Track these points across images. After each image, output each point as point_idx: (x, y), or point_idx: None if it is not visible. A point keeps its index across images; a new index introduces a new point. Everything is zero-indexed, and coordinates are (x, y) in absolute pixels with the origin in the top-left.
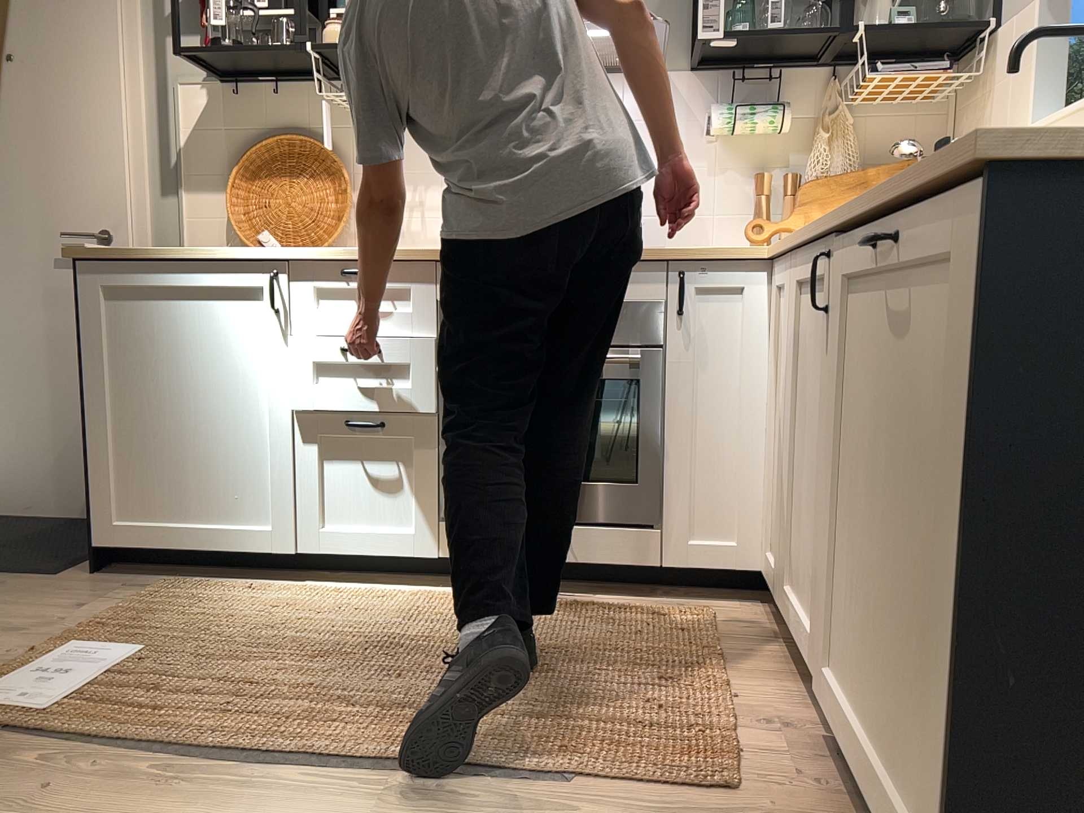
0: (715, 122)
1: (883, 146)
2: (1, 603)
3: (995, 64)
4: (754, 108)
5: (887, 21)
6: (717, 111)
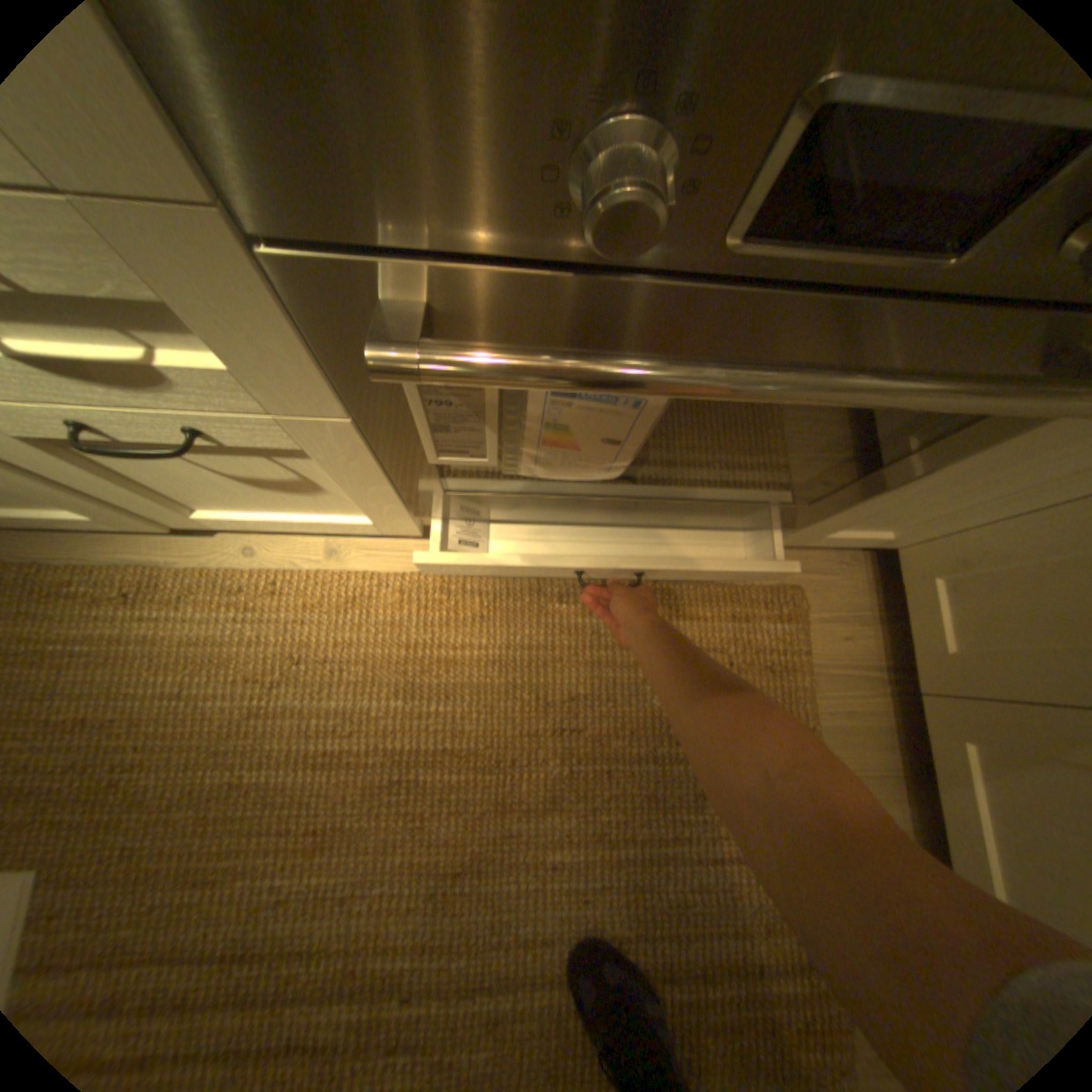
0: None
1: None
2: None
3: None
4: None
5: None
6: None
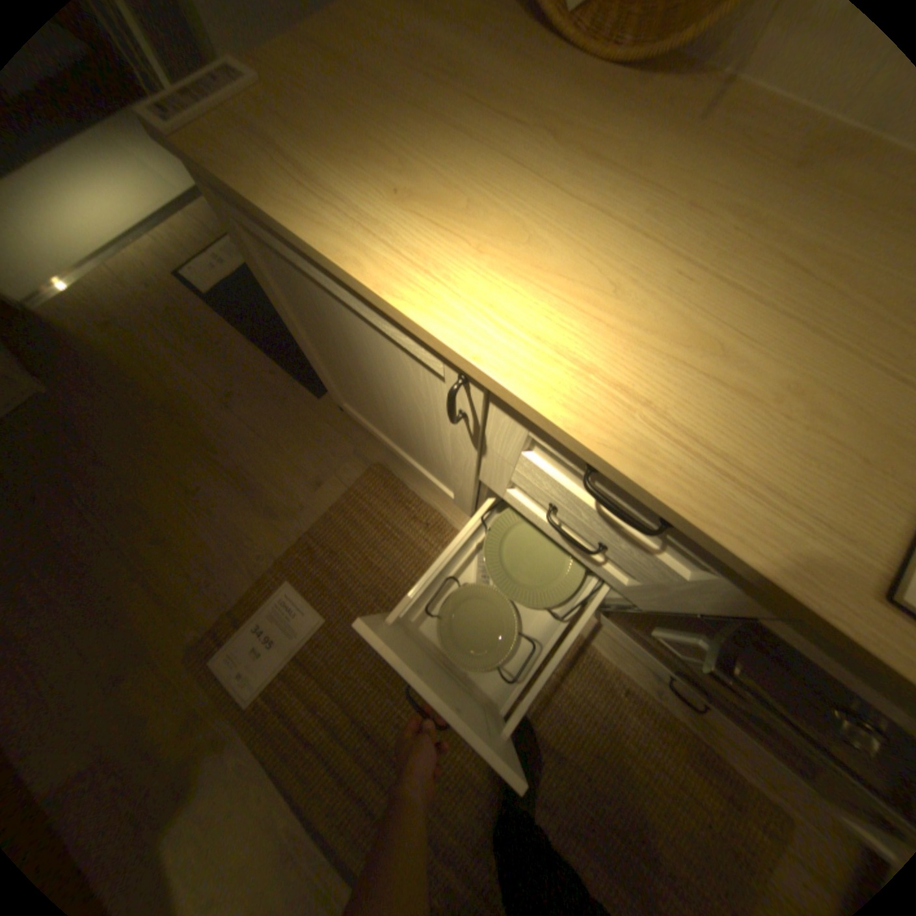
0: None
1: None
2: (275, 441)
3: None
4: None
5: None
6: None
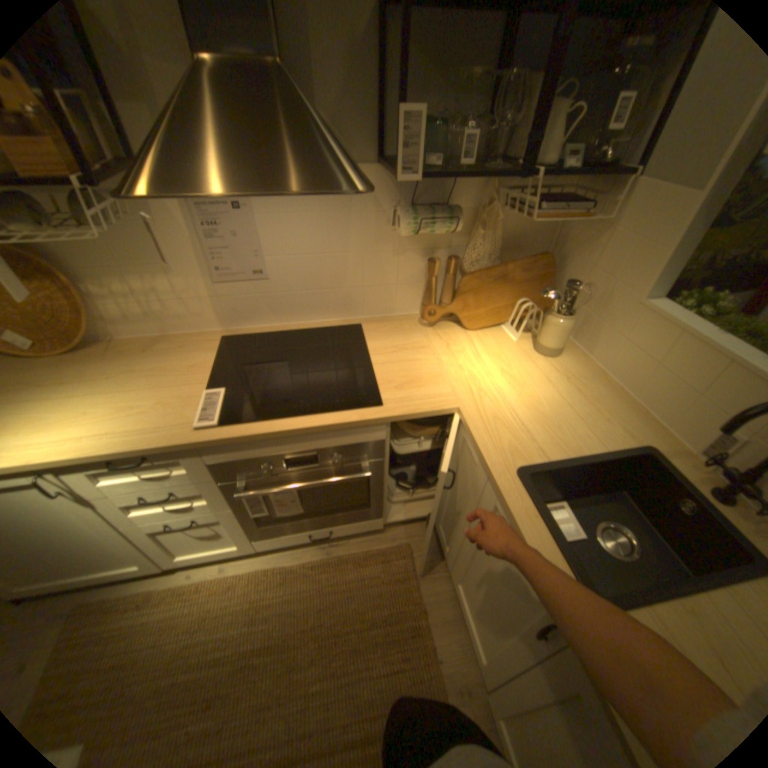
0: (404, 229)
1: (519, 229)
2: None
3: (629, 208)
4: (436, 216)
5: (562, 155)
6: (406, 218)
